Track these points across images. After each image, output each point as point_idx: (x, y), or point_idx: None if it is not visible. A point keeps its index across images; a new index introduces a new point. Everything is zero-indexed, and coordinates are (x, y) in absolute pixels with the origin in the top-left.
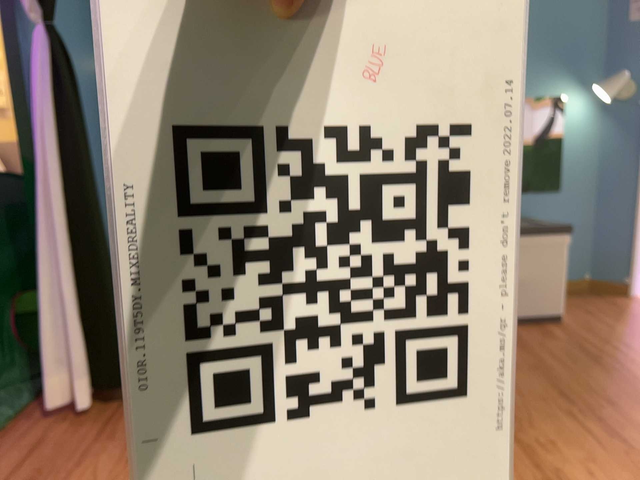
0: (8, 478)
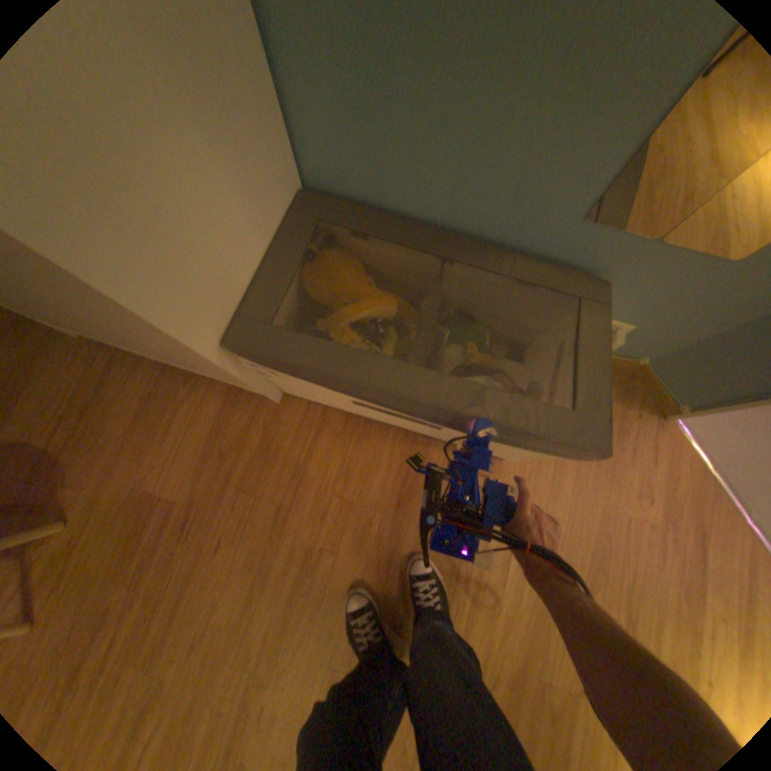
0: None
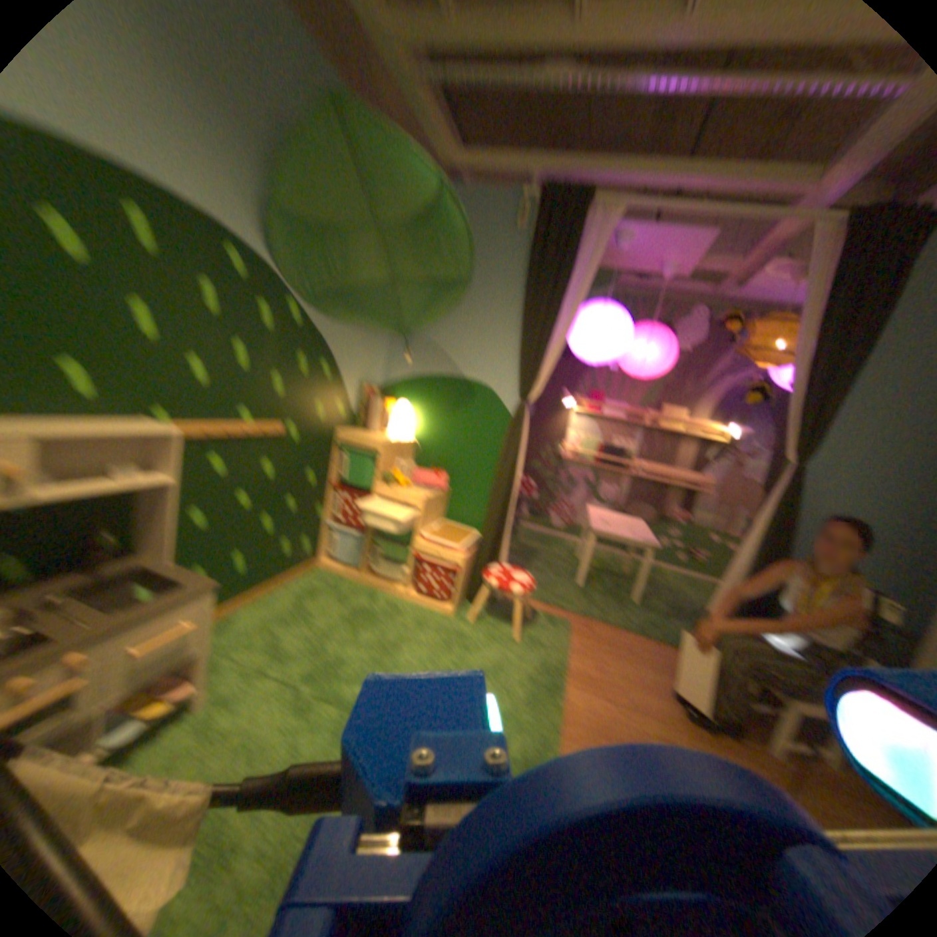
0: (635, 651)
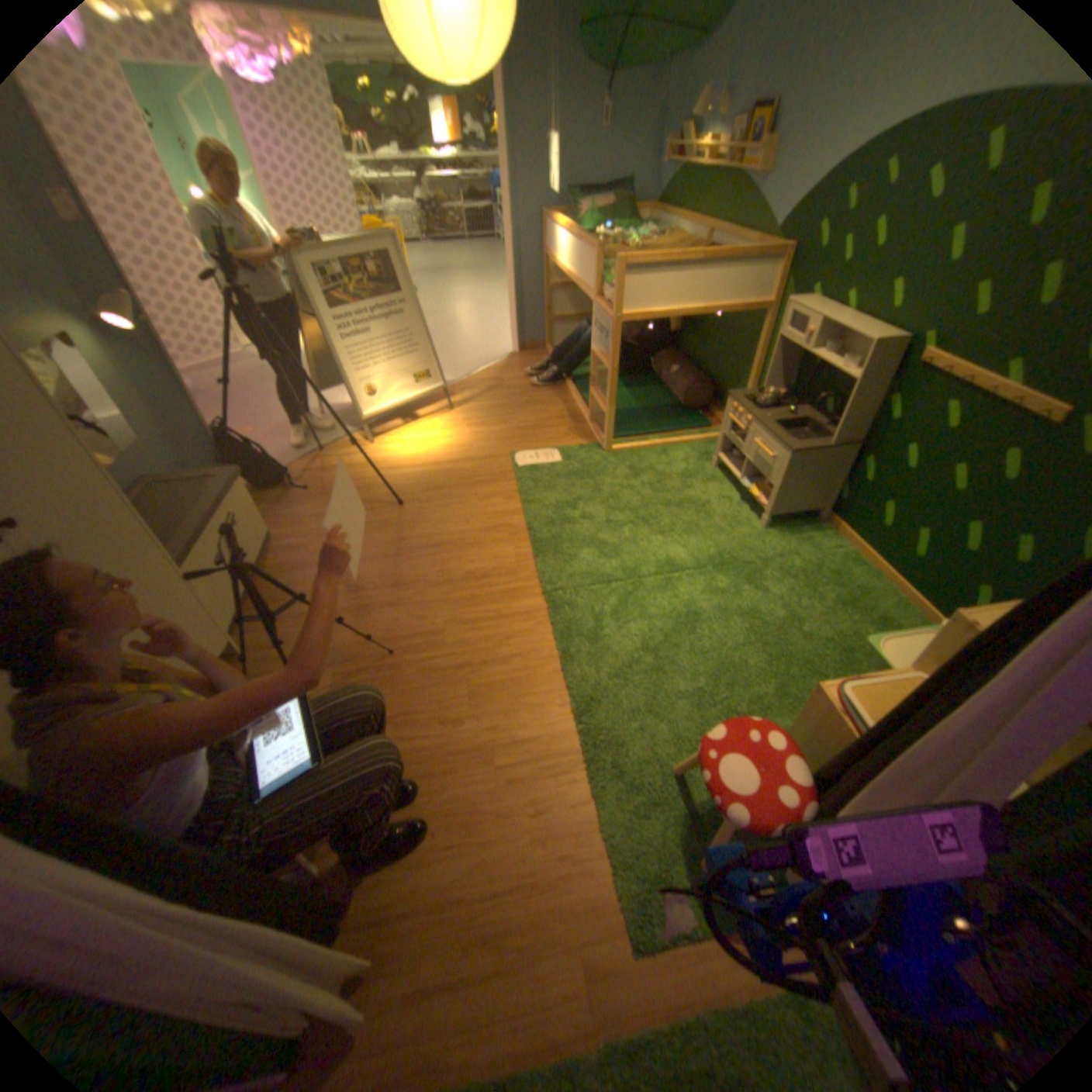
0: (469, 972)
